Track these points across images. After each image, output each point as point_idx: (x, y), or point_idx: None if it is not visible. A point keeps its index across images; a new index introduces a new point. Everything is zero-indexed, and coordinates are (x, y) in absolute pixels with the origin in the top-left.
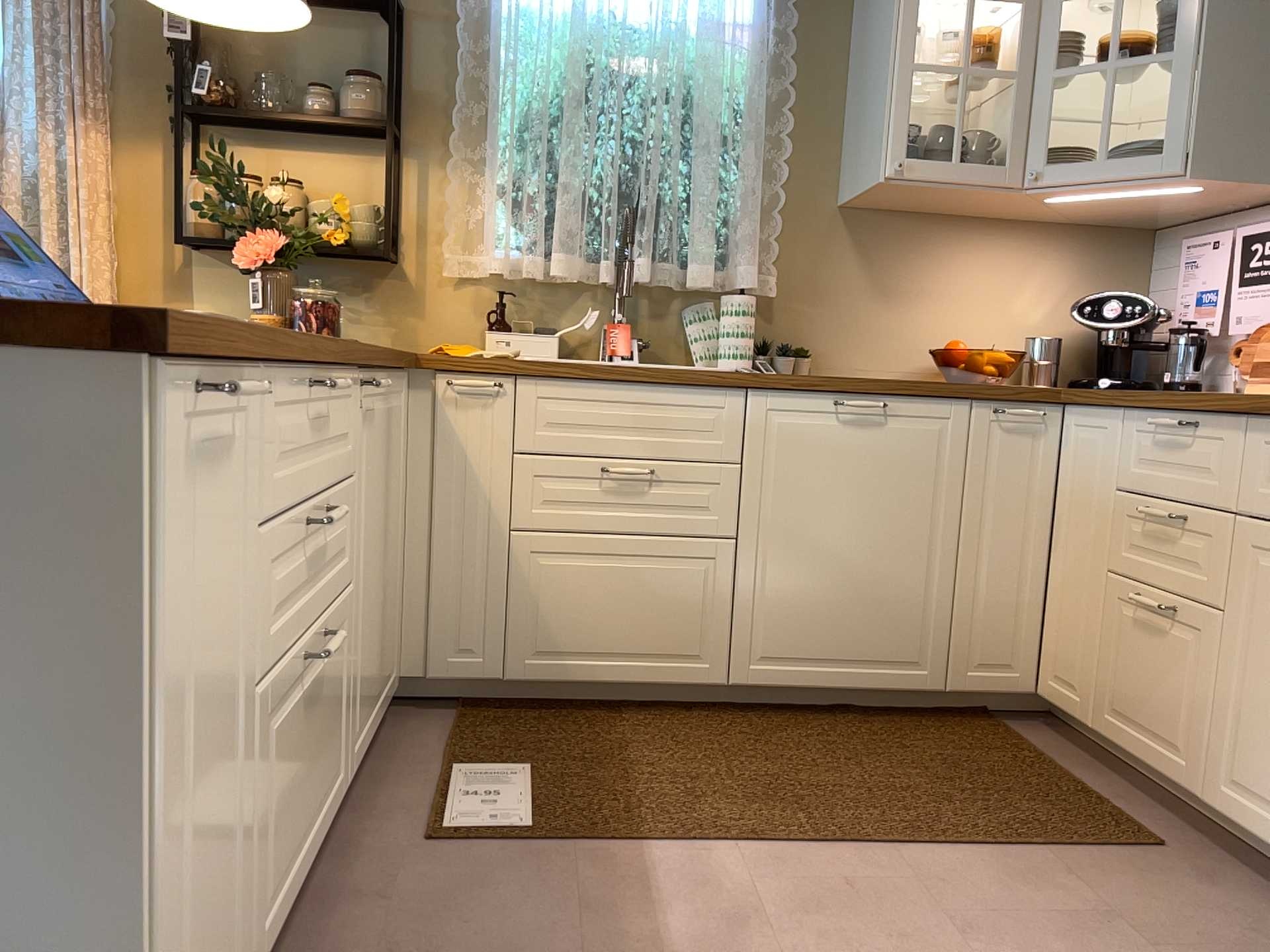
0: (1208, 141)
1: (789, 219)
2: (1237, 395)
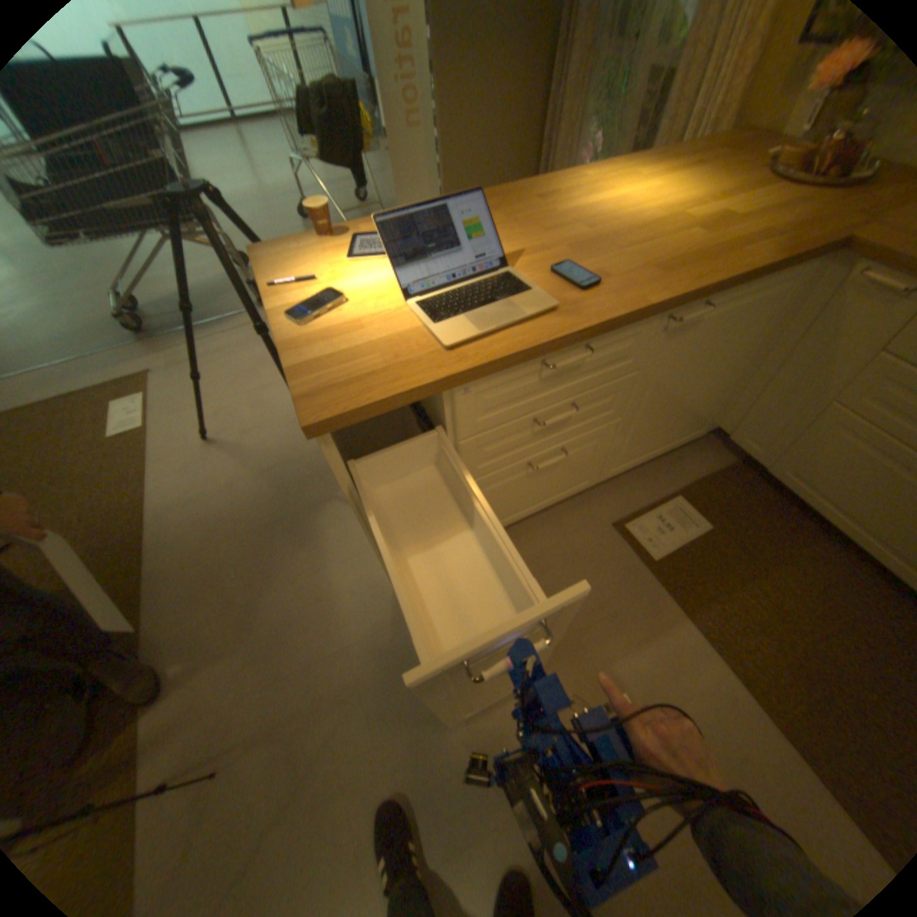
0: None
1: None
2: None
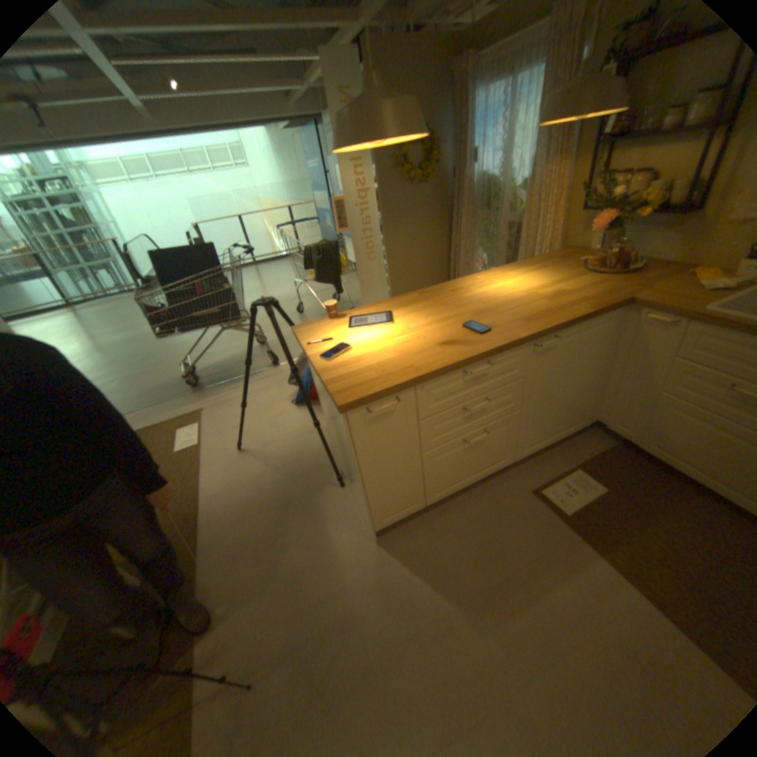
0: None
1: None
2: None
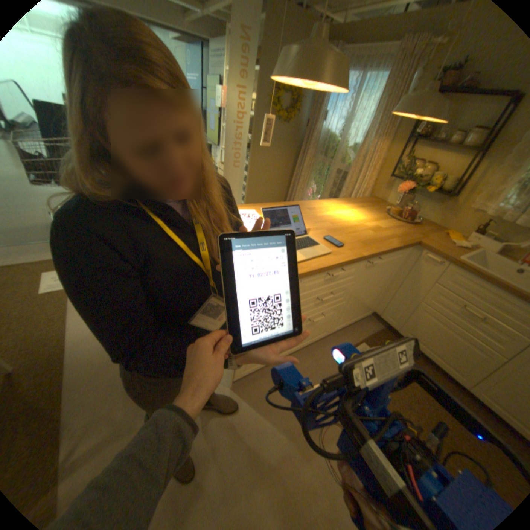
0: None
1: None
2: None
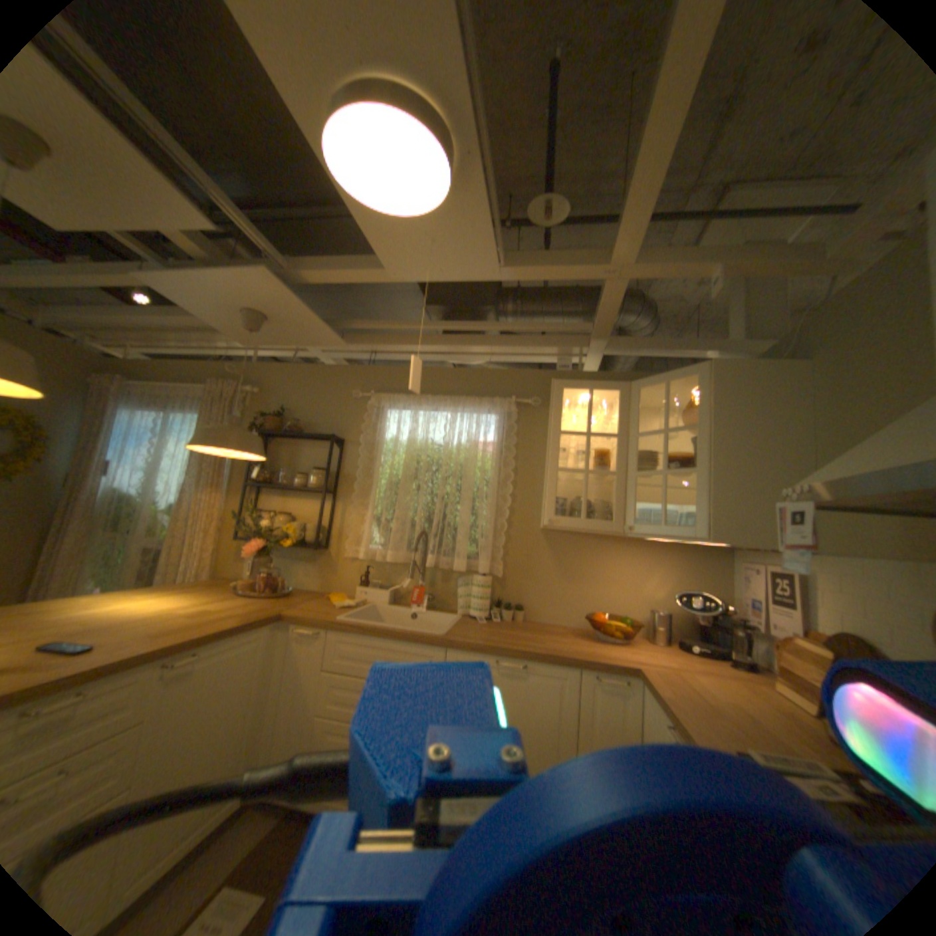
0: (723, 522)
1: (514, 536)
2: (709, 738)
